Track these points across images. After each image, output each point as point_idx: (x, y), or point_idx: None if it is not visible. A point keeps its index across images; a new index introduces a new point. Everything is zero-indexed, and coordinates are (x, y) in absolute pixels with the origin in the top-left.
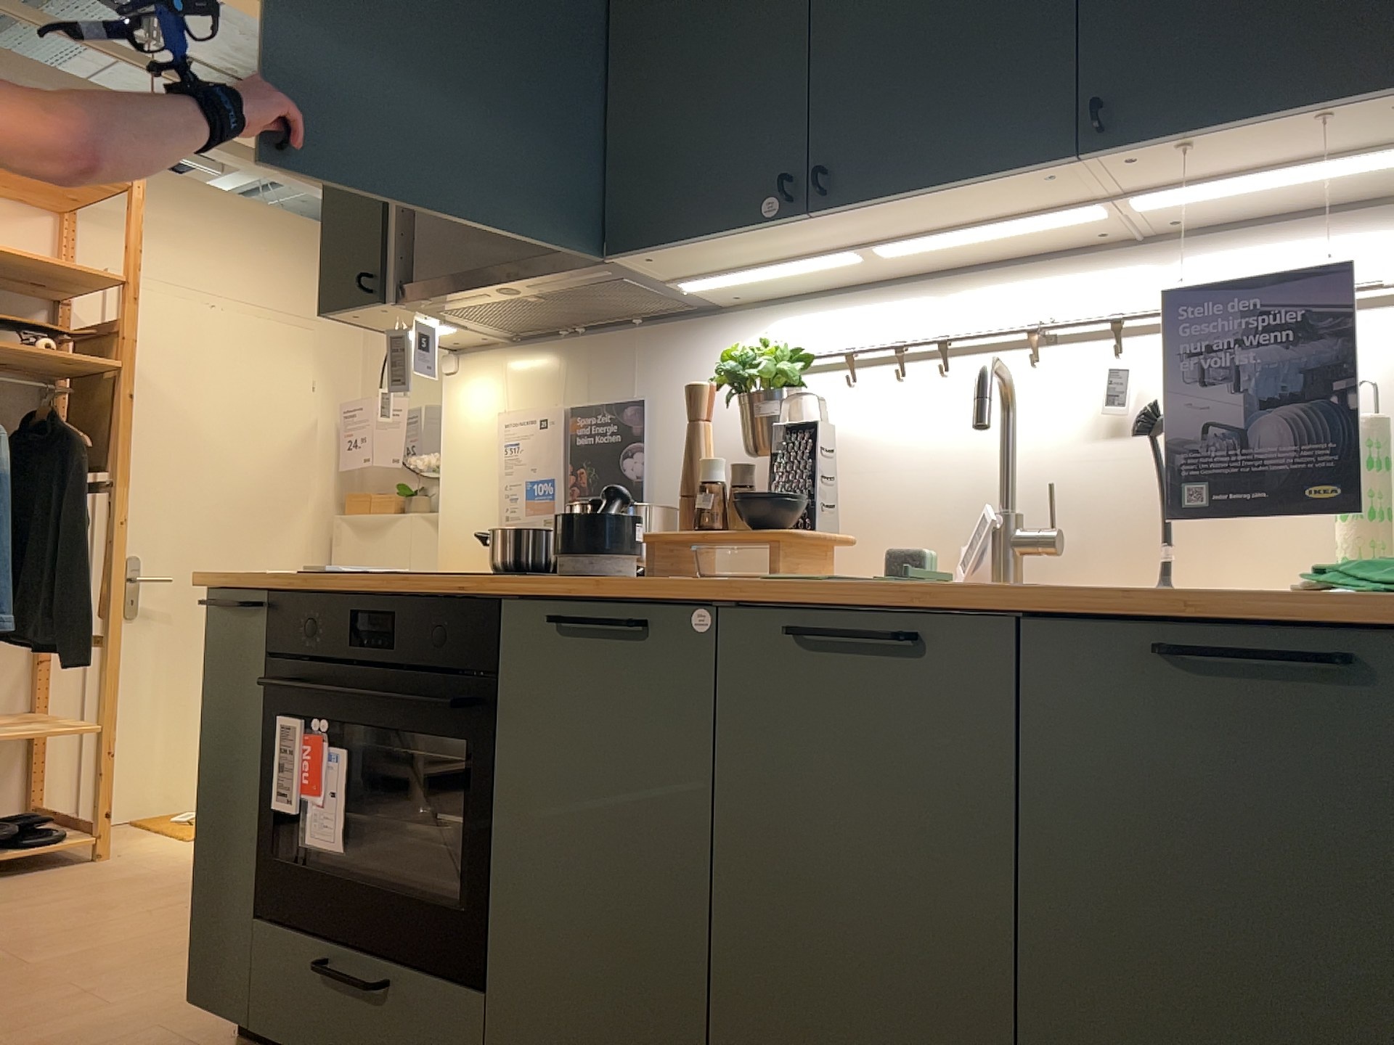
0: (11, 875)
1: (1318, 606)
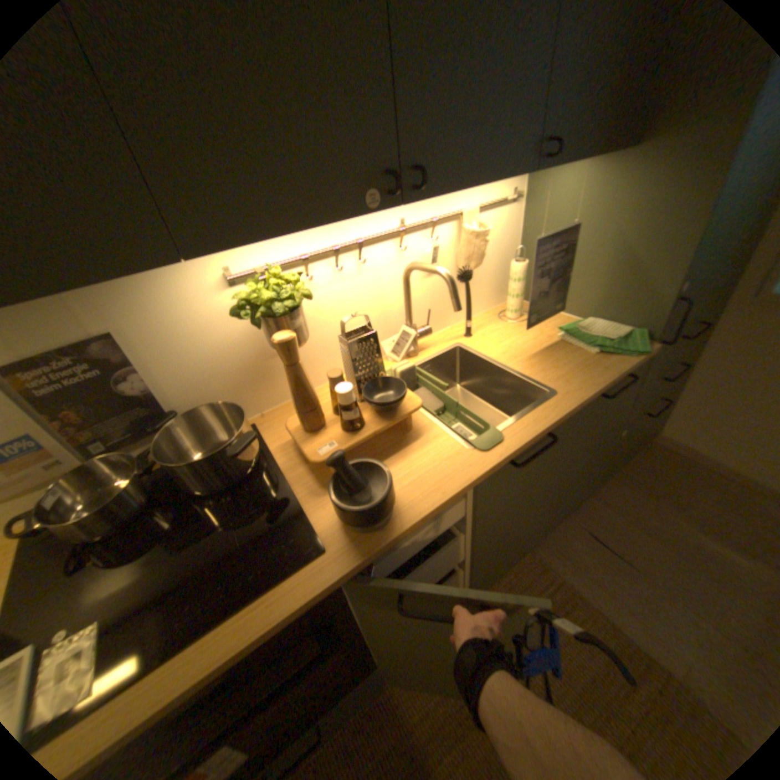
0: None
1: (636, 368)
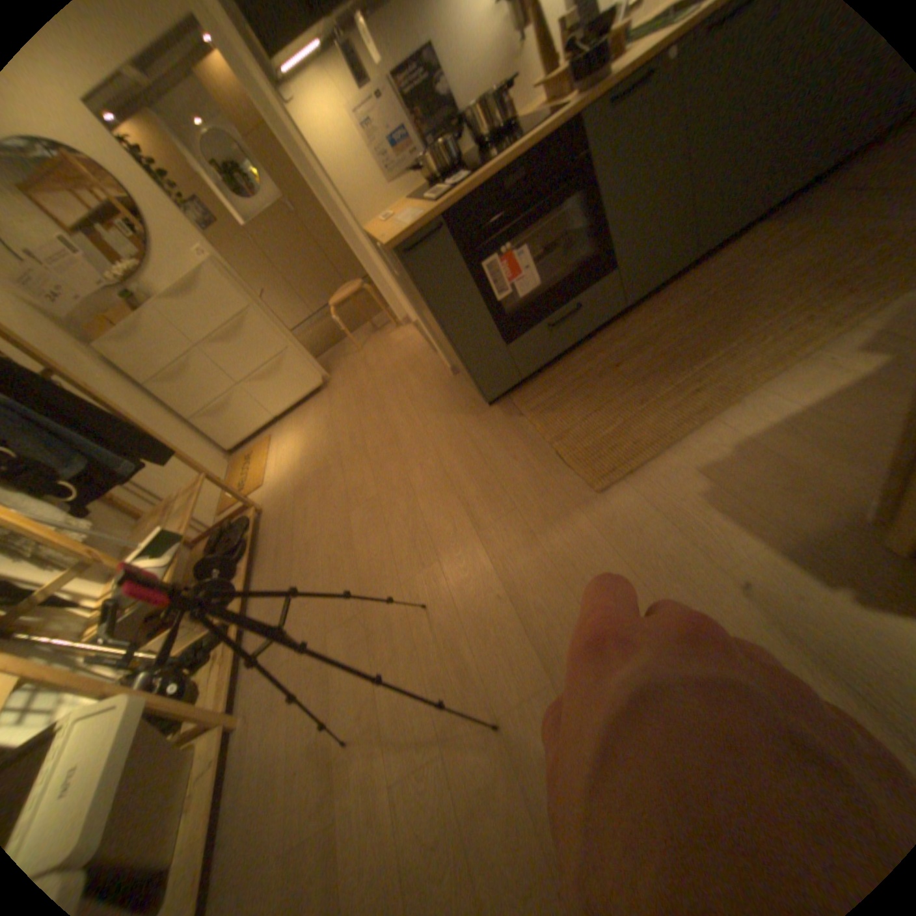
0: (255, 538)
1: None
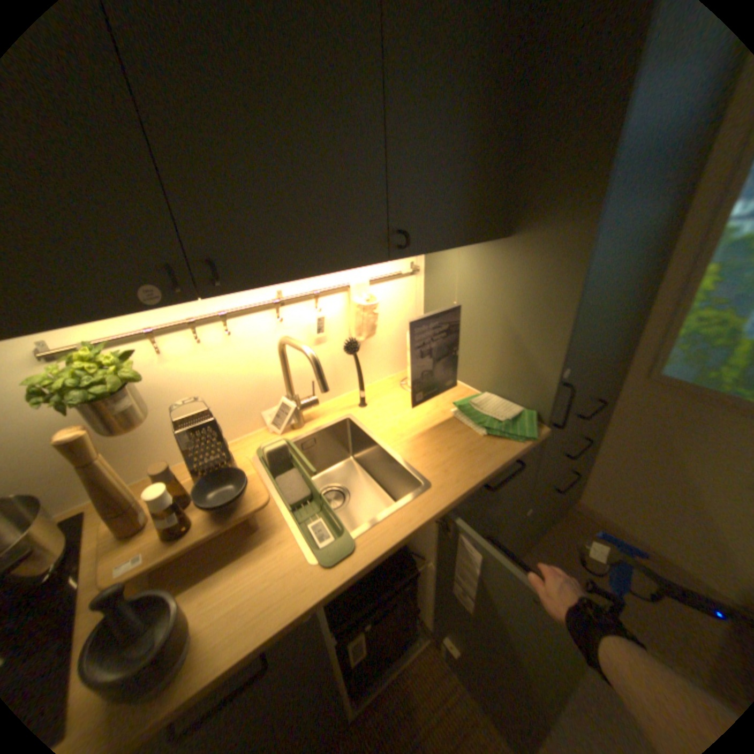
0: None
1: (520, 456)
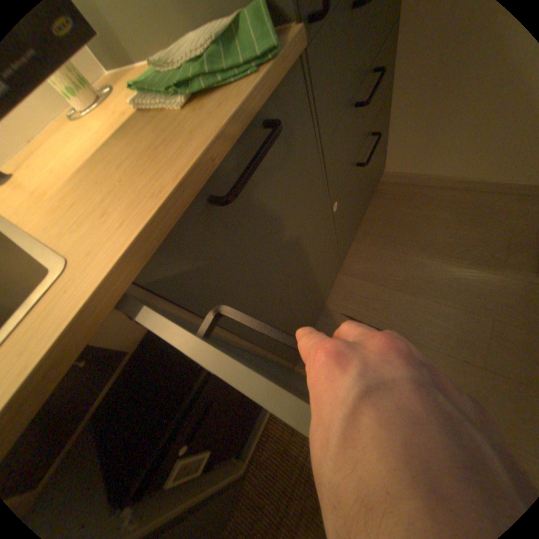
0: None
1: (263, 98)
